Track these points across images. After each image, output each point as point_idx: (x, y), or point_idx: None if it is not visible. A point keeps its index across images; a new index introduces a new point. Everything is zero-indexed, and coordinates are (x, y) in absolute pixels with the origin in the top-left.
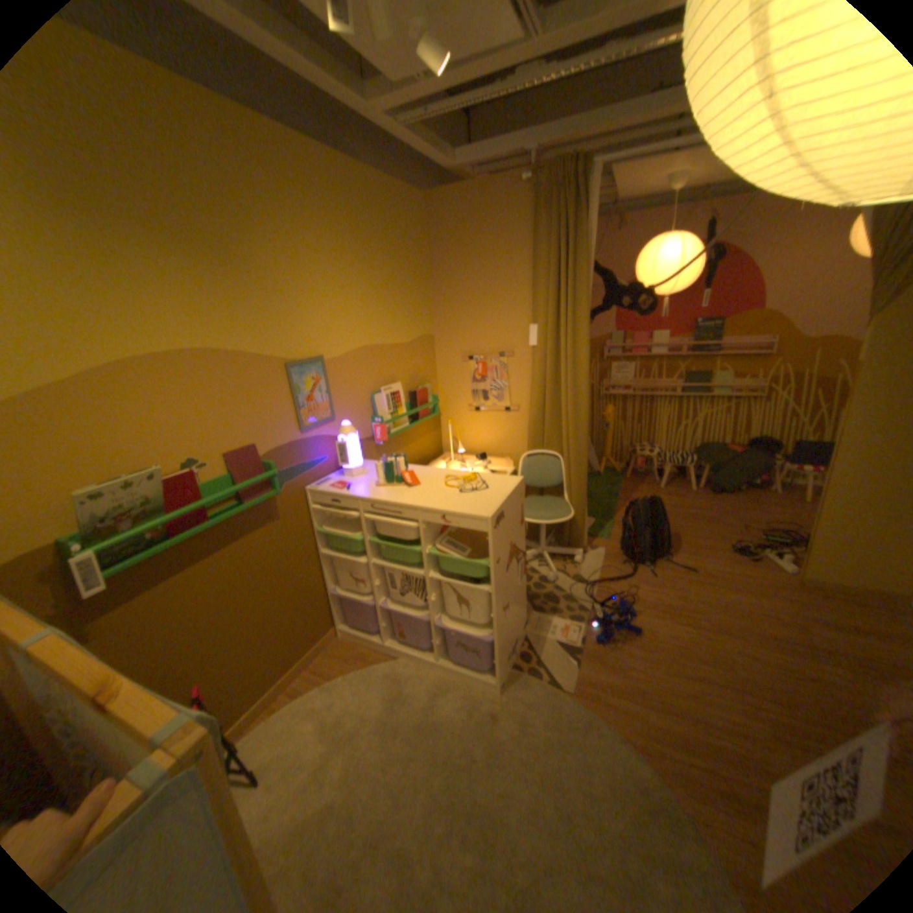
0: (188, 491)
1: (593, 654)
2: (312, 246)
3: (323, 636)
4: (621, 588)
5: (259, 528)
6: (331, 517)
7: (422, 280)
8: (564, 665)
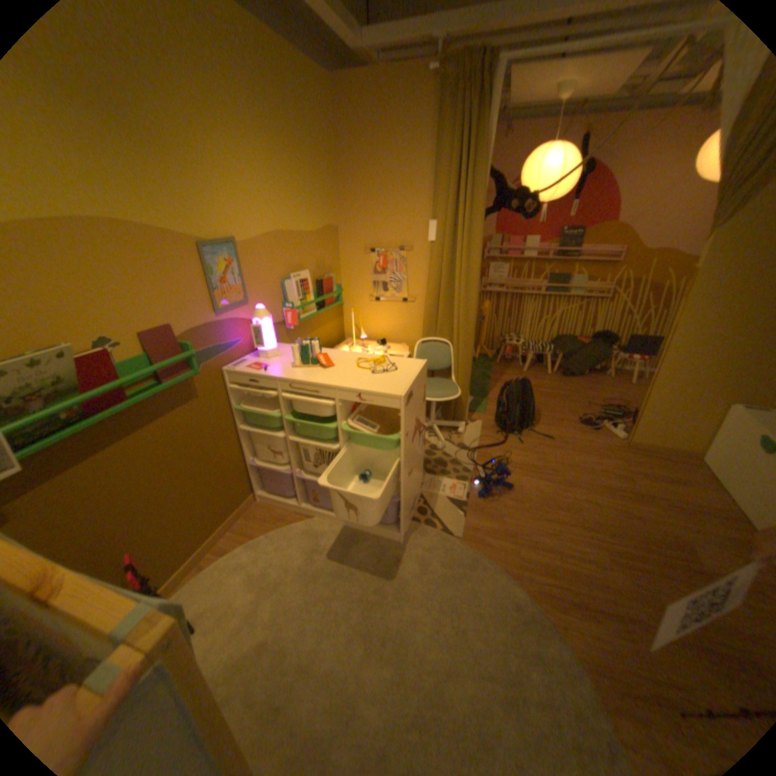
0: (104, 371)
1: (475, 506)
2: (219, 116)
3: (243, 501)
4: (495, 453)
5: (179, 407)
6: (247, 396)
7: (327, 169)
8: (453, 516)
